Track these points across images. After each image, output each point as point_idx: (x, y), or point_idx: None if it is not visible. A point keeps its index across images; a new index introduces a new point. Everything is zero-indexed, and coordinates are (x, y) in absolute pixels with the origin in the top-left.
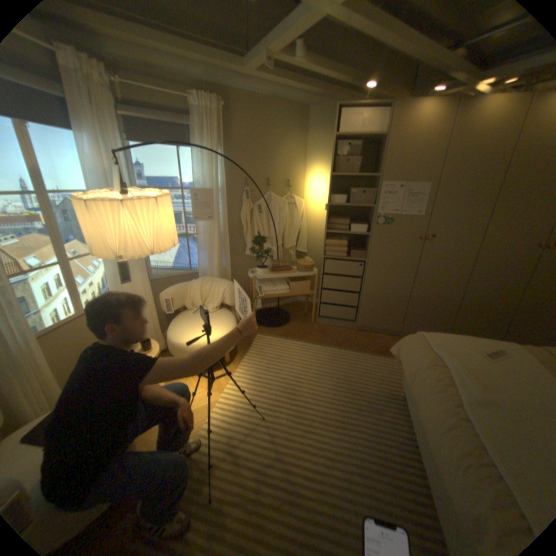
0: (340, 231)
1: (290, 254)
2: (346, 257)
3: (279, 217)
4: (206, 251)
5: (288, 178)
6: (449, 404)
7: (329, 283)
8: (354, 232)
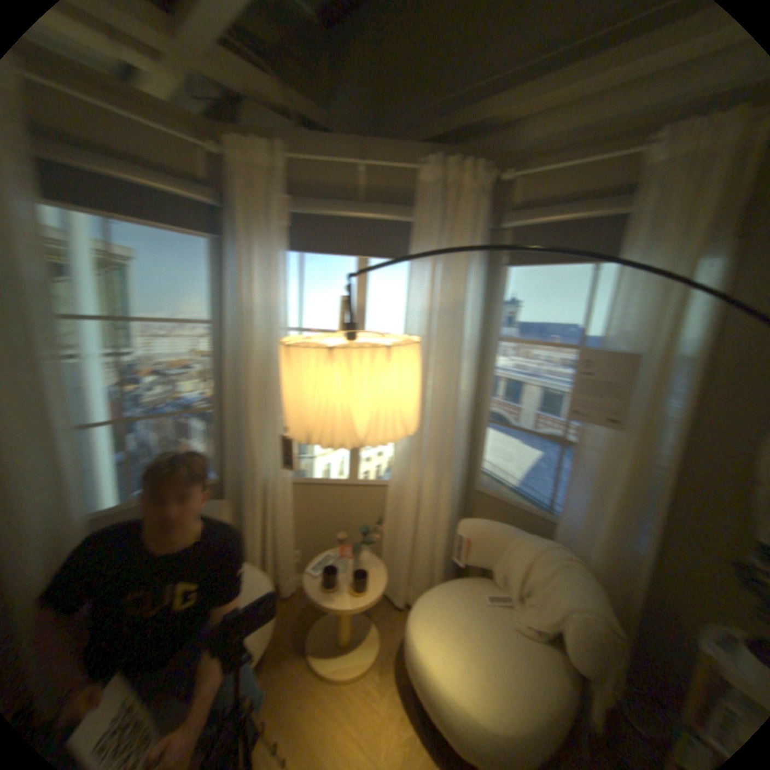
0: None
1: None
2: None
3: None
4: (590, 492)
5: None
6: None
7: None
8: None
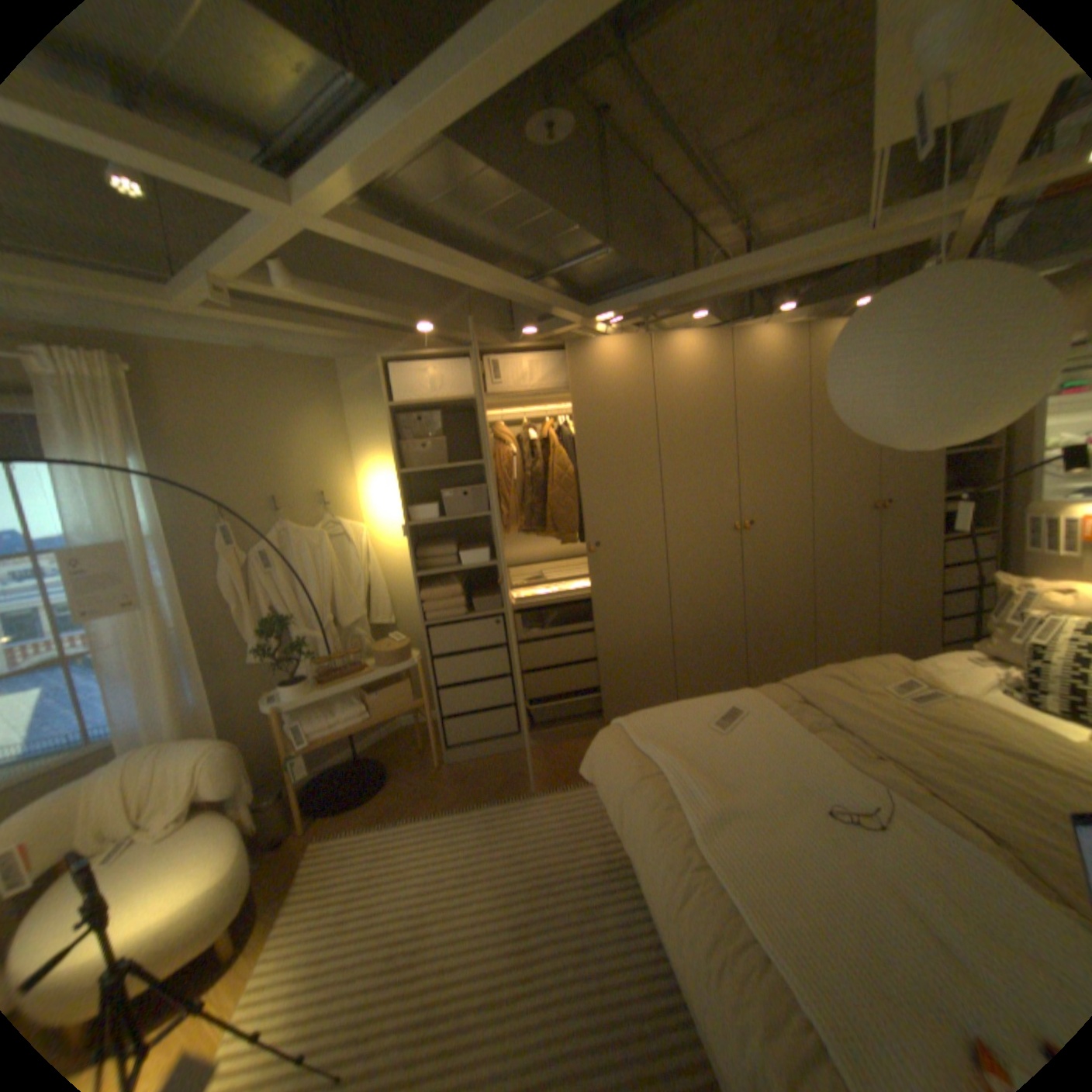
0: (443, 569)
1: (359, 636)
2: (469, 614)
3: (315, 567)
4: (129, 686)
5: (321, 489)
6: (675, 848)
7: (450, 673)
8: (469, 566)
